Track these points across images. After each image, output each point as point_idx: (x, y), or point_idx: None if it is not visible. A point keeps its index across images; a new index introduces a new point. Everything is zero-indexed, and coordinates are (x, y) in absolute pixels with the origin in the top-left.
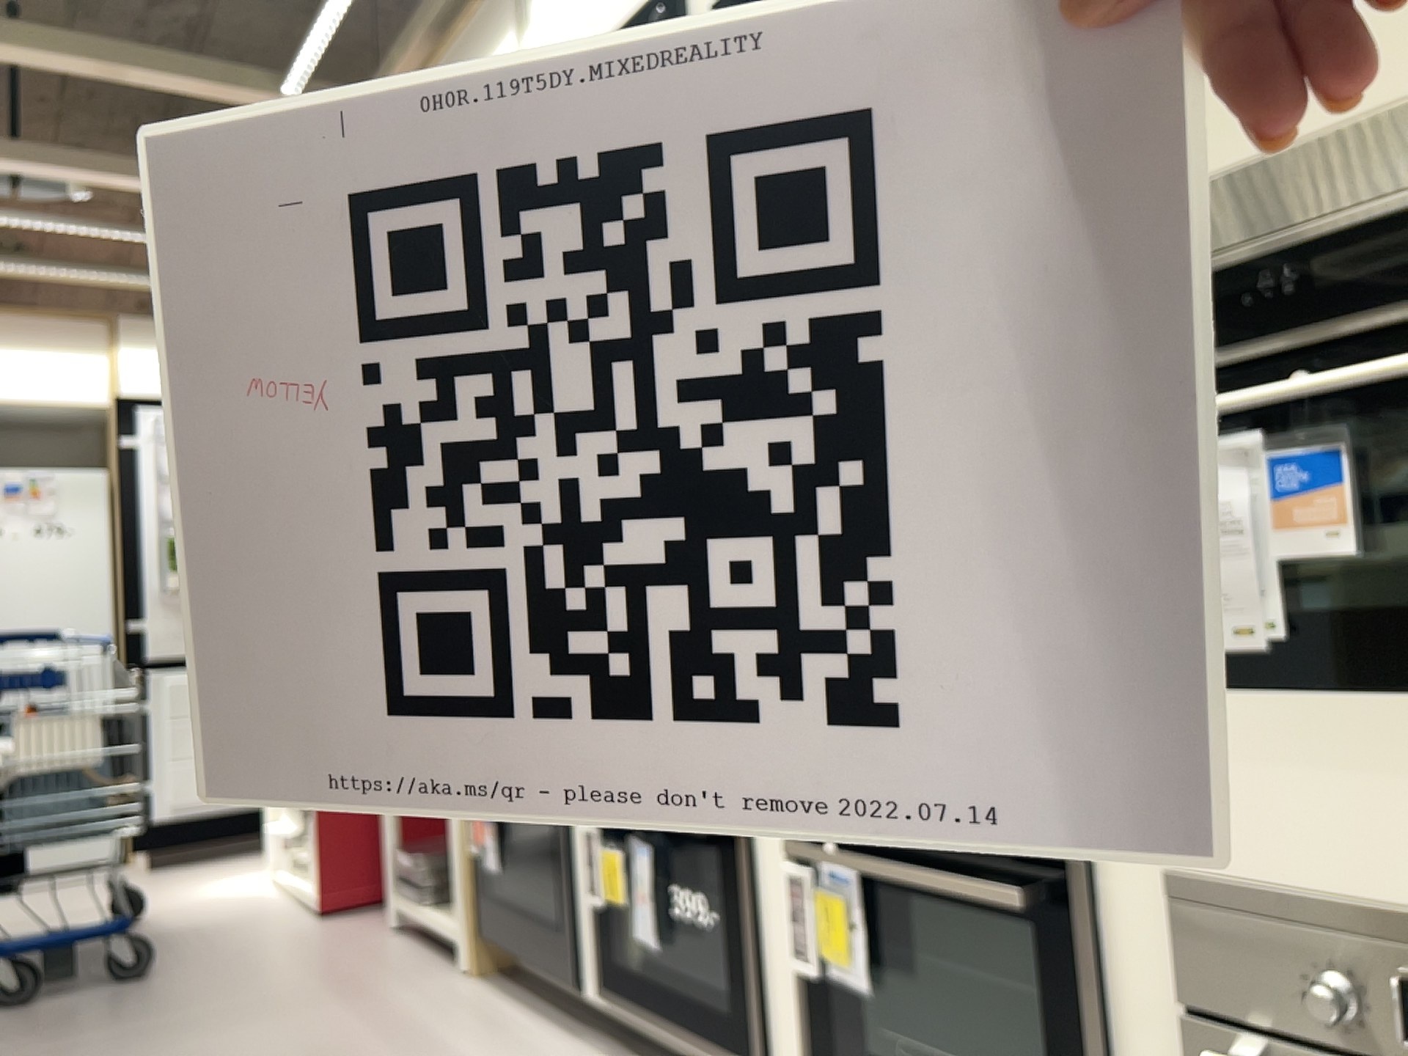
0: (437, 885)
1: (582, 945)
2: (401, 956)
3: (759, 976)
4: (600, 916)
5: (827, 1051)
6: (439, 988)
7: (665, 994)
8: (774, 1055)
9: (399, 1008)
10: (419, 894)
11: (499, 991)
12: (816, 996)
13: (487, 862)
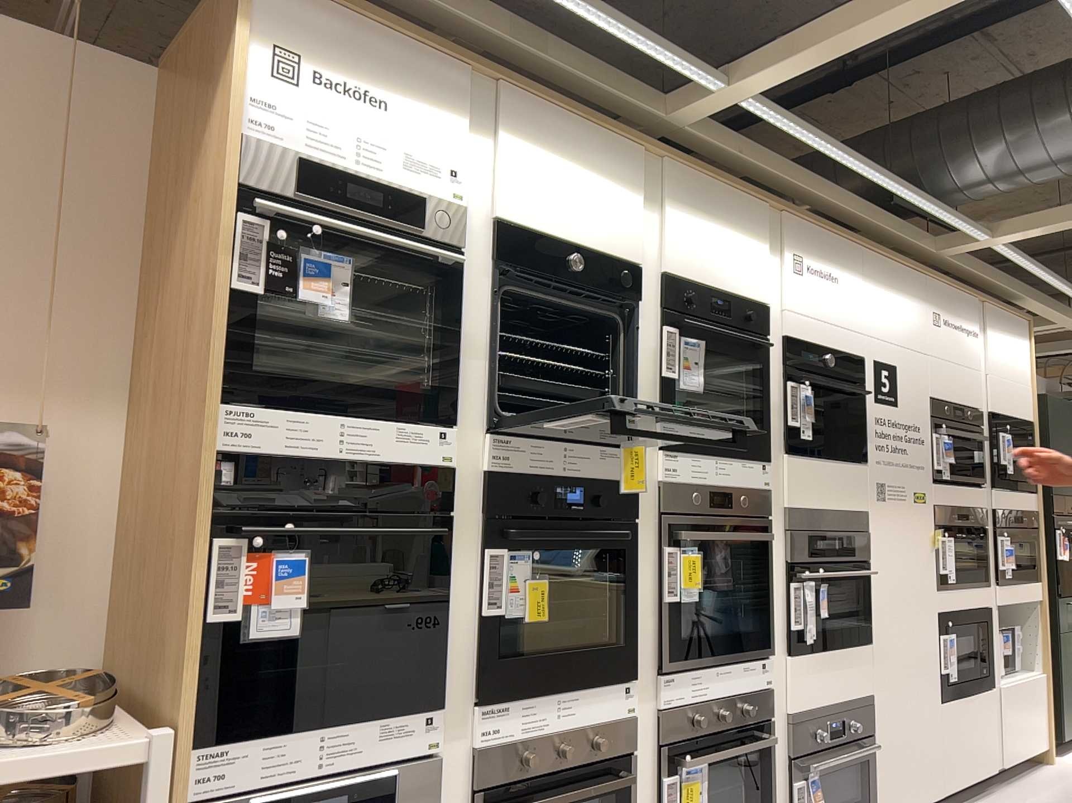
0: None
1: None
2: None
3: None
4: None
5: None
6: None
7: None
8: None
9: None
10: None
11: None
12: None
13: None
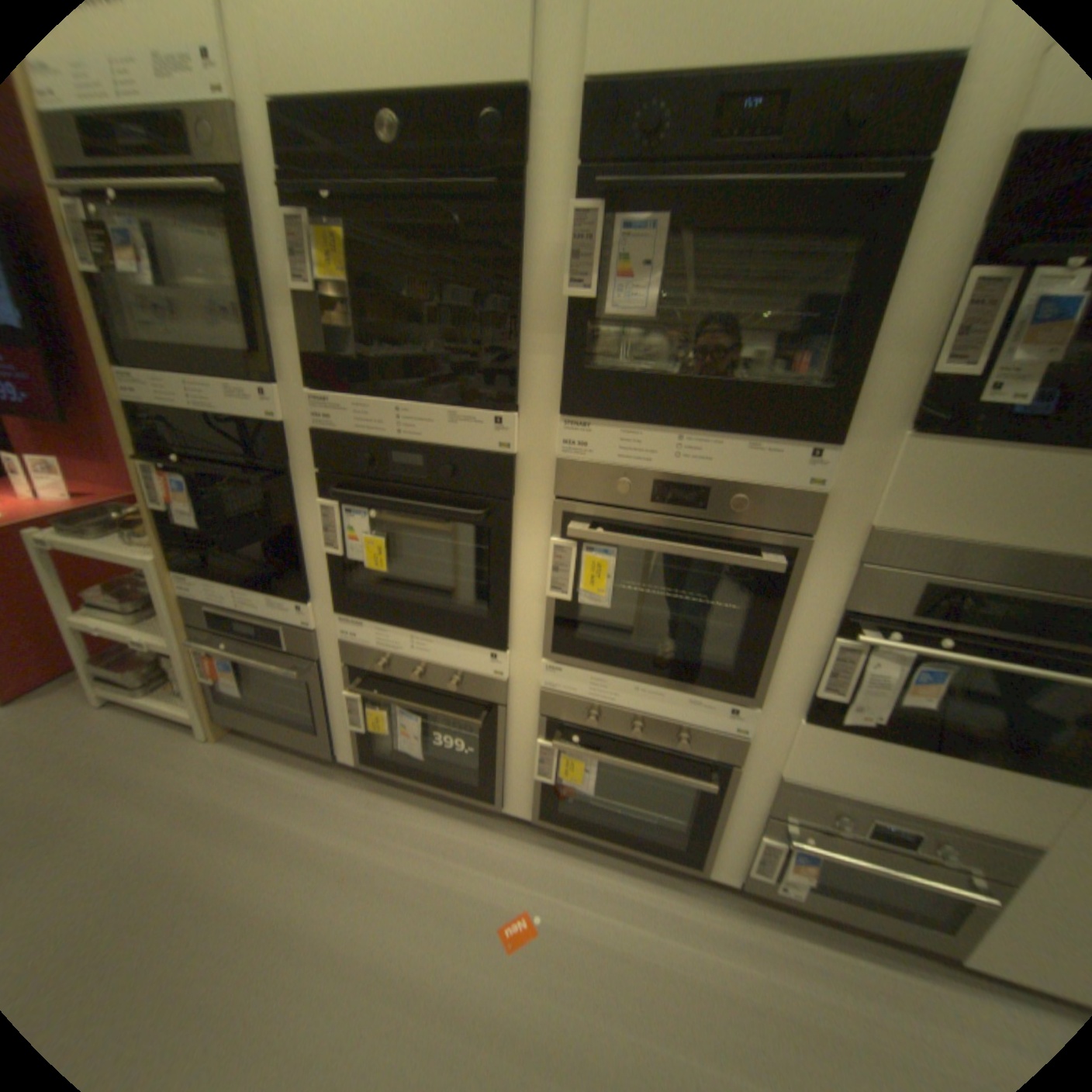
0: (143, 684)
1: (336, 742)
2: (129, 737)
3: (500, 773)
4: (358, 735)
5: (542, 800)
6: (192, 763)
7: (420, 773)
8: (501, 797)
9: (174, 794)
10: (122, 687)
11: (243, 752)
12: (546, 788)
13: (219, 689)
